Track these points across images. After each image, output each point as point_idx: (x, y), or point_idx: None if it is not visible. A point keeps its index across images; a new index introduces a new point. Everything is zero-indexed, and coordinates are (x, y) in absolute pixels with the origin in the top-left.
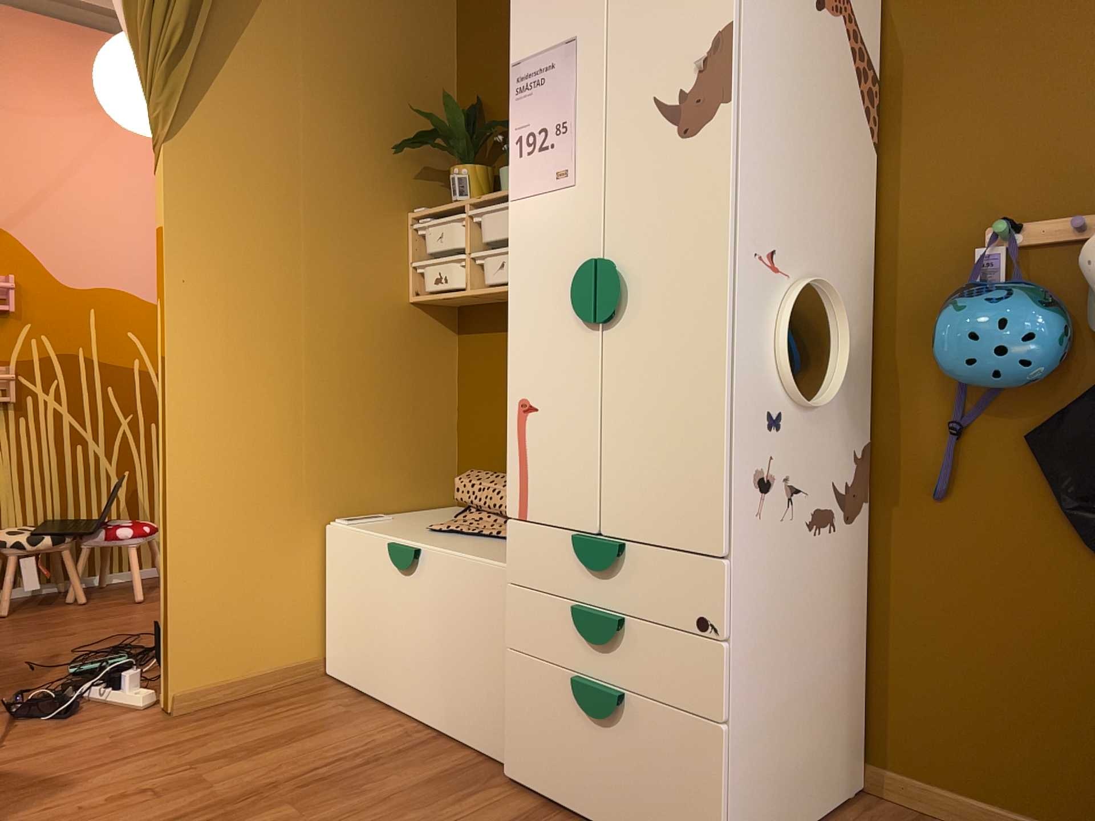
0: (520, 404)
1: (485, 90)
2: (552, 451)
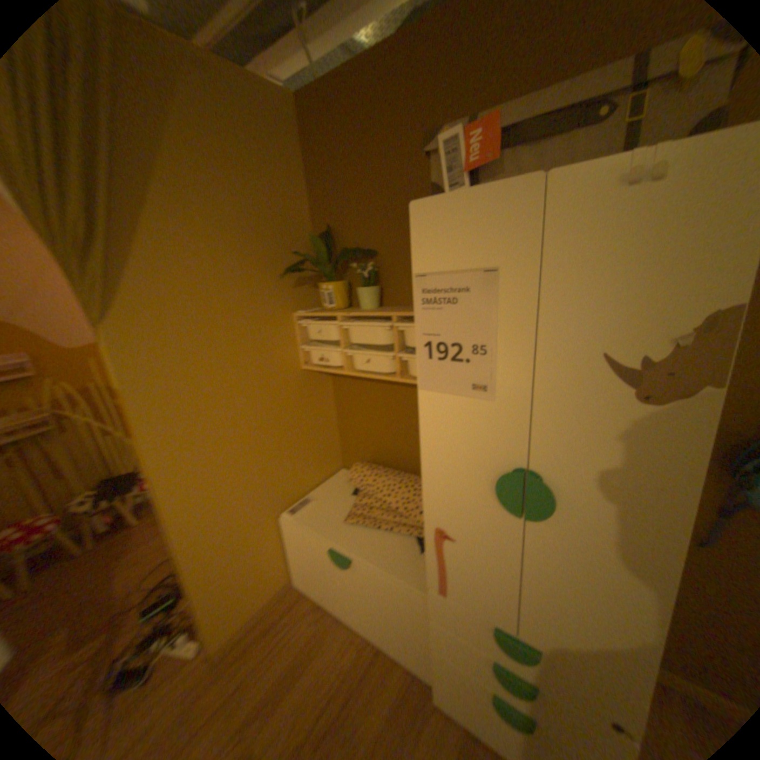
0: (437, 531)
1: (331, 219)
2: (469, 571)
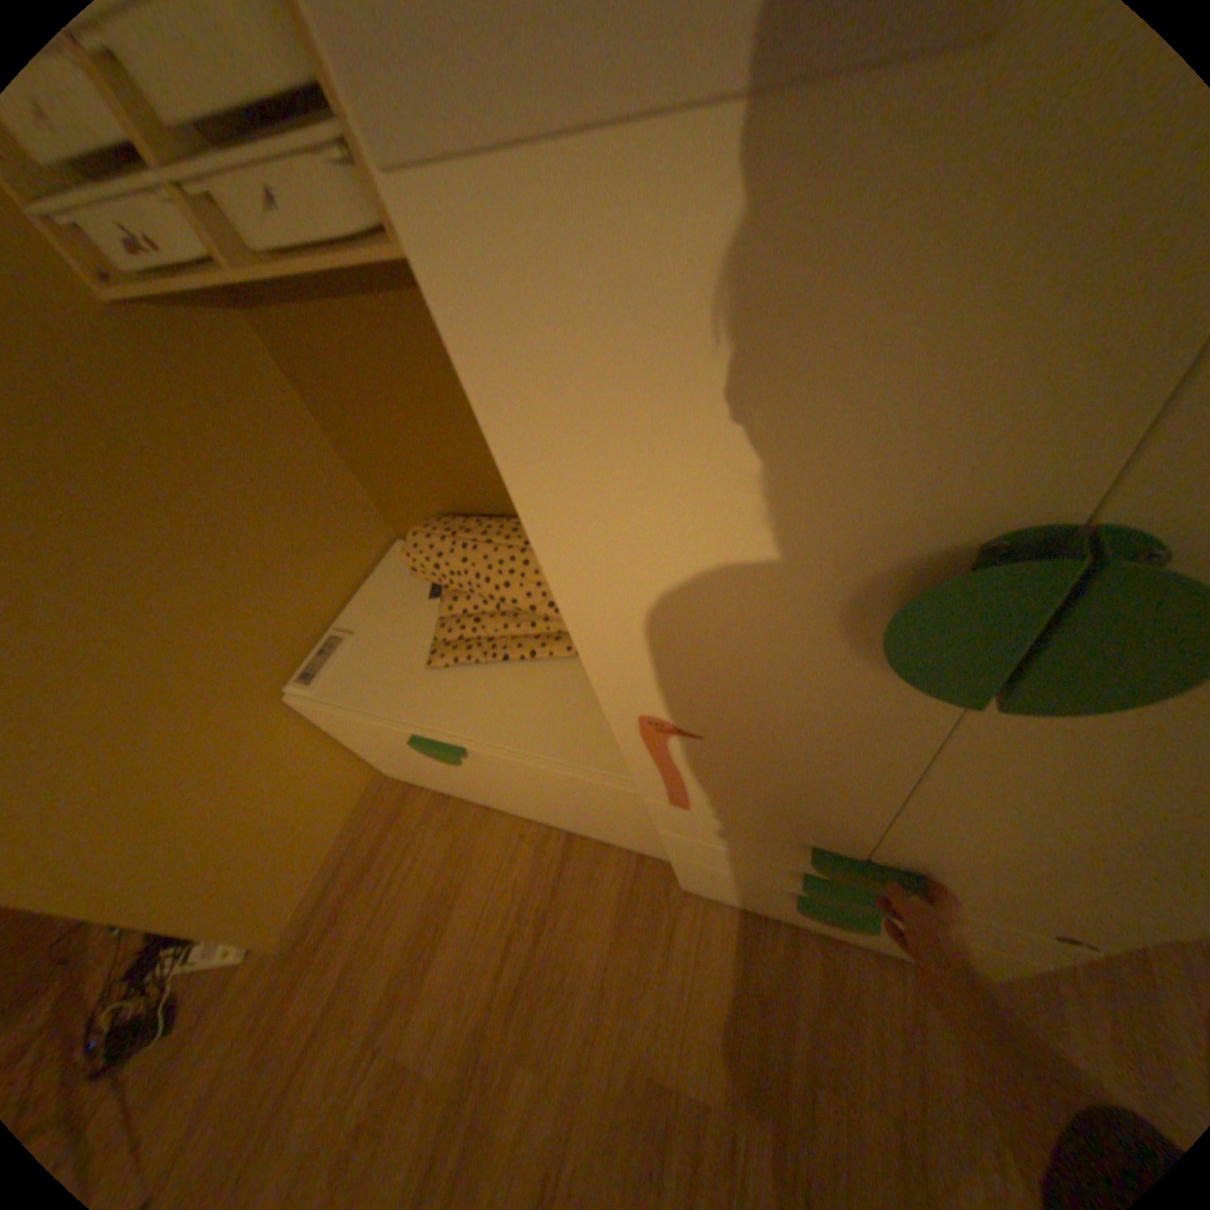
0: (645, 718)
1: None
2: (749, 781)
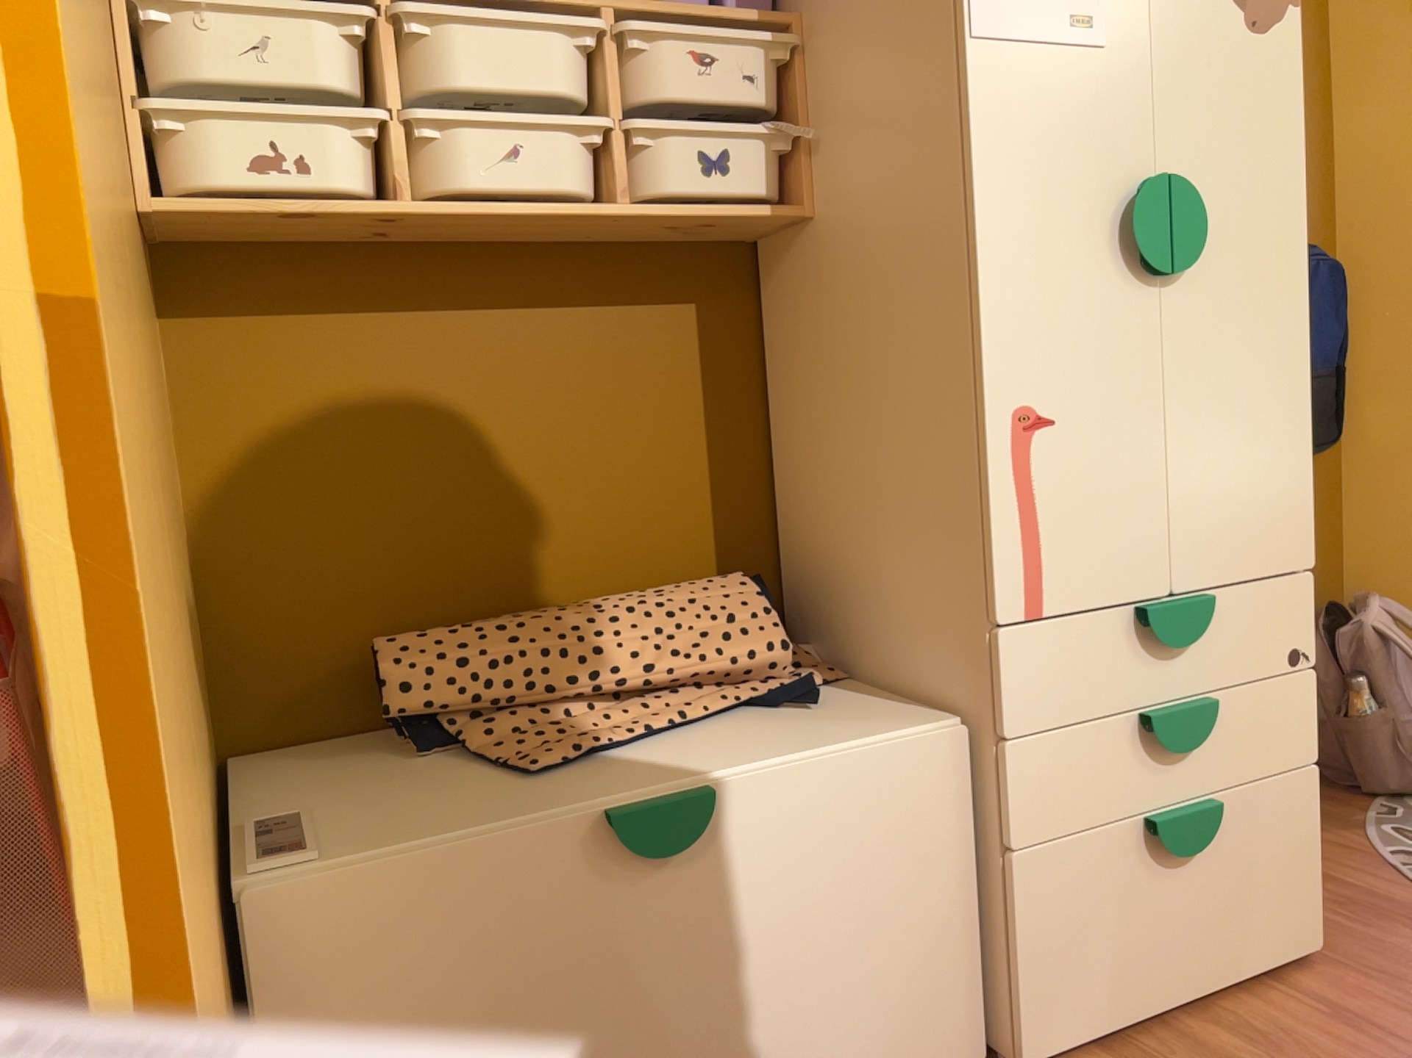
0: (1019, 418)
1: None
2: (1088, 487)
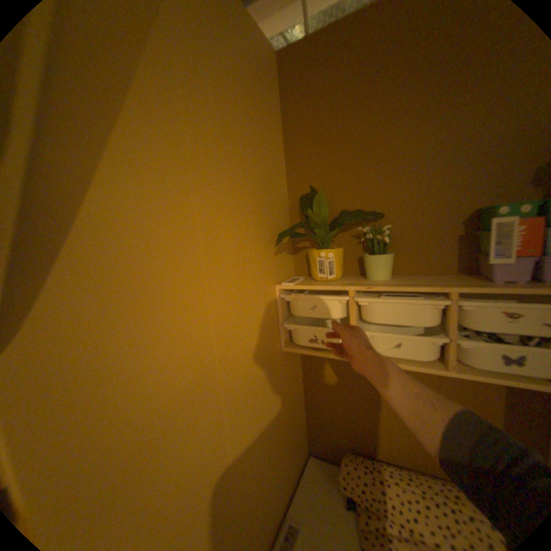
0: None
1: (318, 180)
2: None
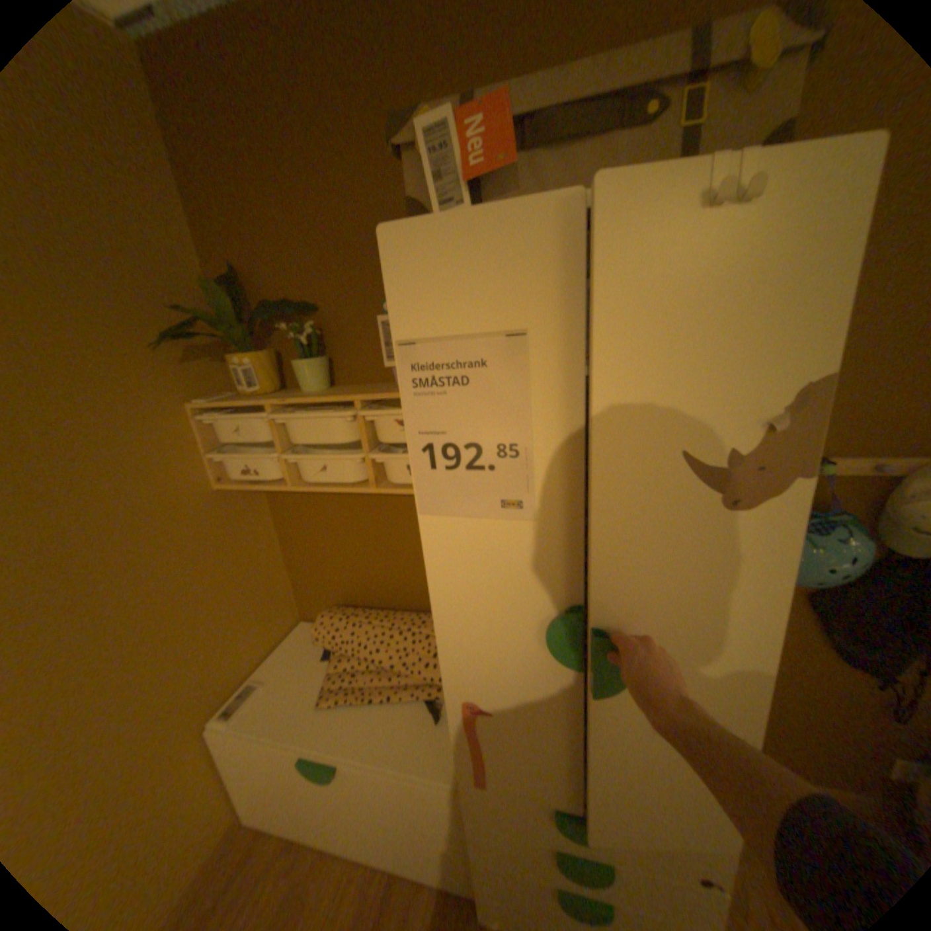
0: (465, 704)
1: (237, 255)
2: (515, 748)
